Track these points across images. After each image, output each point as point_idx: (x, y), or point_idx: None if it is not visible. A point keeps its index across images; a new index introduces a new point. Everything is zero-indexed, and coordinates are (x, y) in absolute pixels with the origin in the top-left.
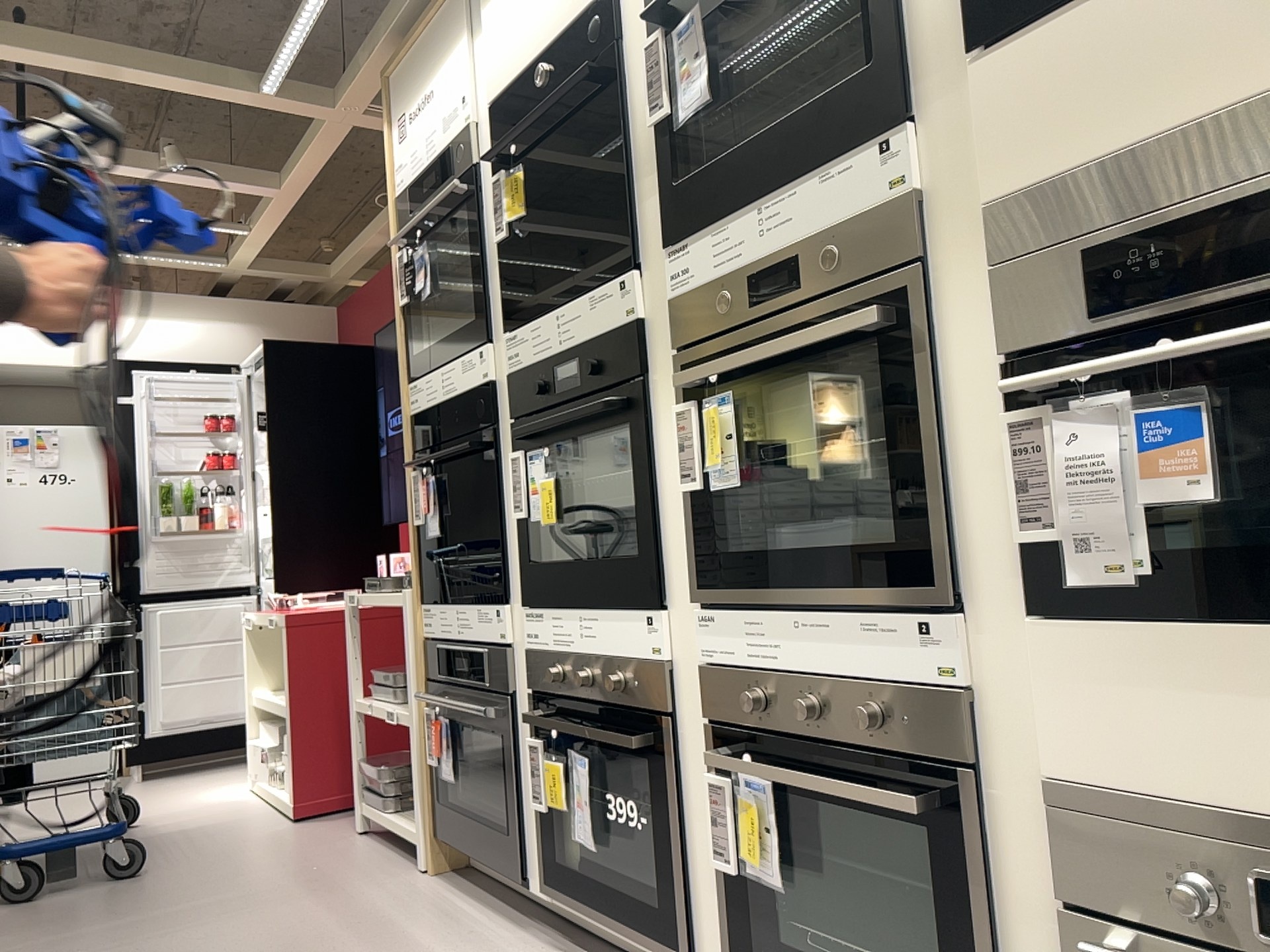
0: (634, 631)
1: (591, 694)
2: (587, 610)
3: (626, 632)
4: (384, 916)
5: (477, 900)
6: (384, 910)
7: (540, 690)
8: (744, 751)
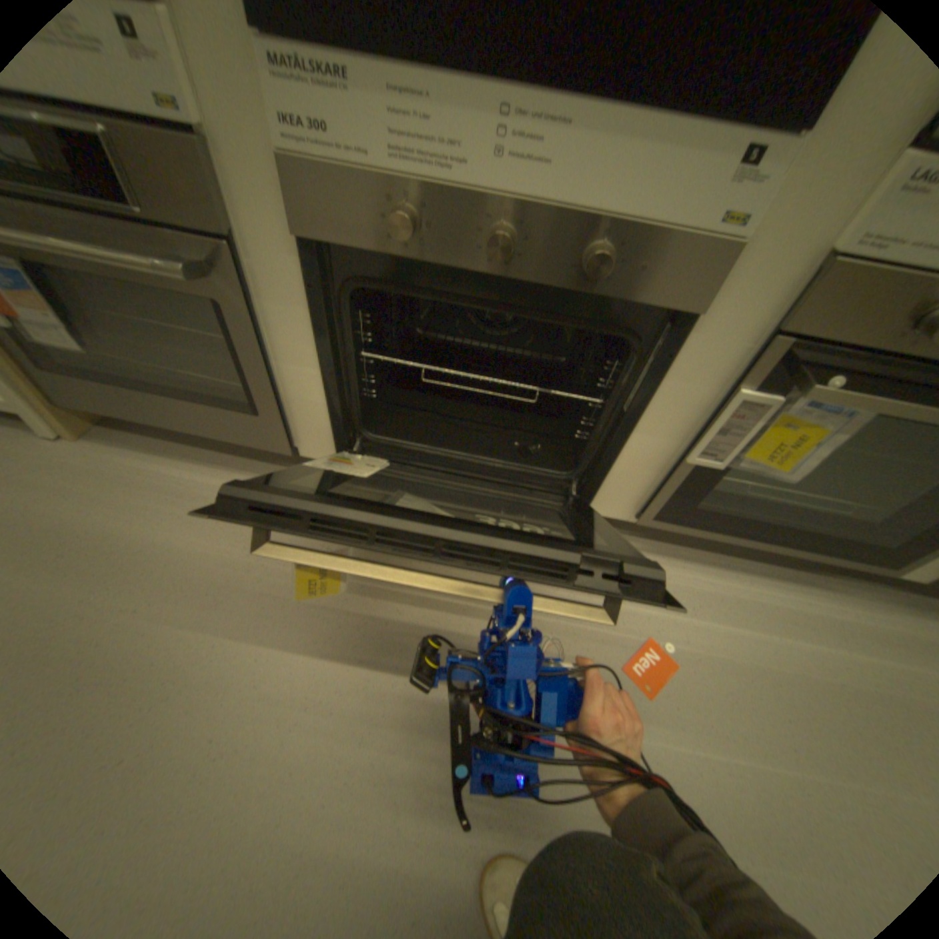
0: (691, 167)
1: (510, 266)
2: (536, 85)
3: (668, 164)
4: (91, 531)
5: (192, 461)
6: (76, 521)
7: (341, 241)
8: (834, 369)
